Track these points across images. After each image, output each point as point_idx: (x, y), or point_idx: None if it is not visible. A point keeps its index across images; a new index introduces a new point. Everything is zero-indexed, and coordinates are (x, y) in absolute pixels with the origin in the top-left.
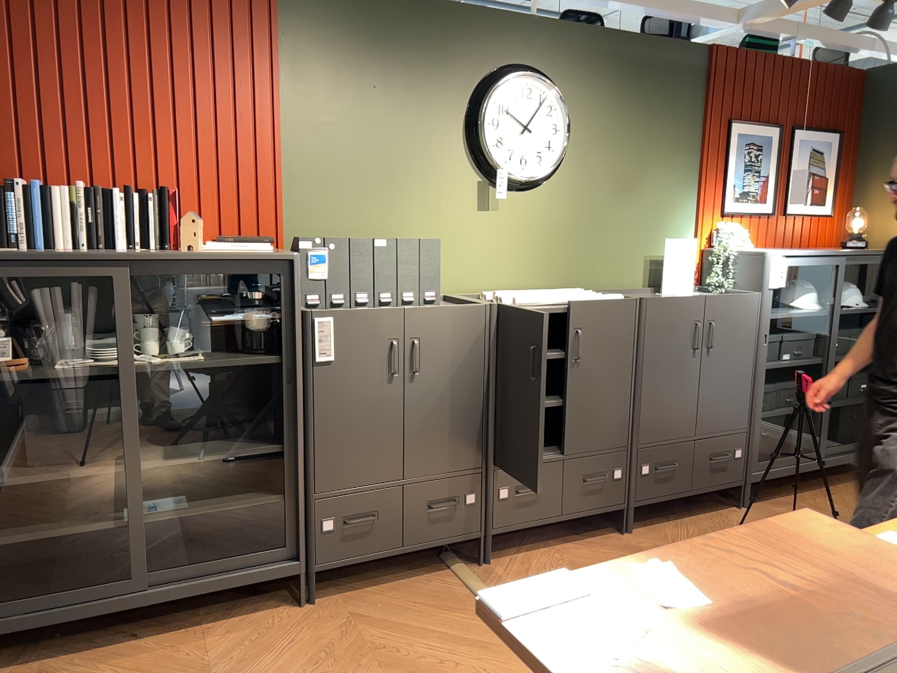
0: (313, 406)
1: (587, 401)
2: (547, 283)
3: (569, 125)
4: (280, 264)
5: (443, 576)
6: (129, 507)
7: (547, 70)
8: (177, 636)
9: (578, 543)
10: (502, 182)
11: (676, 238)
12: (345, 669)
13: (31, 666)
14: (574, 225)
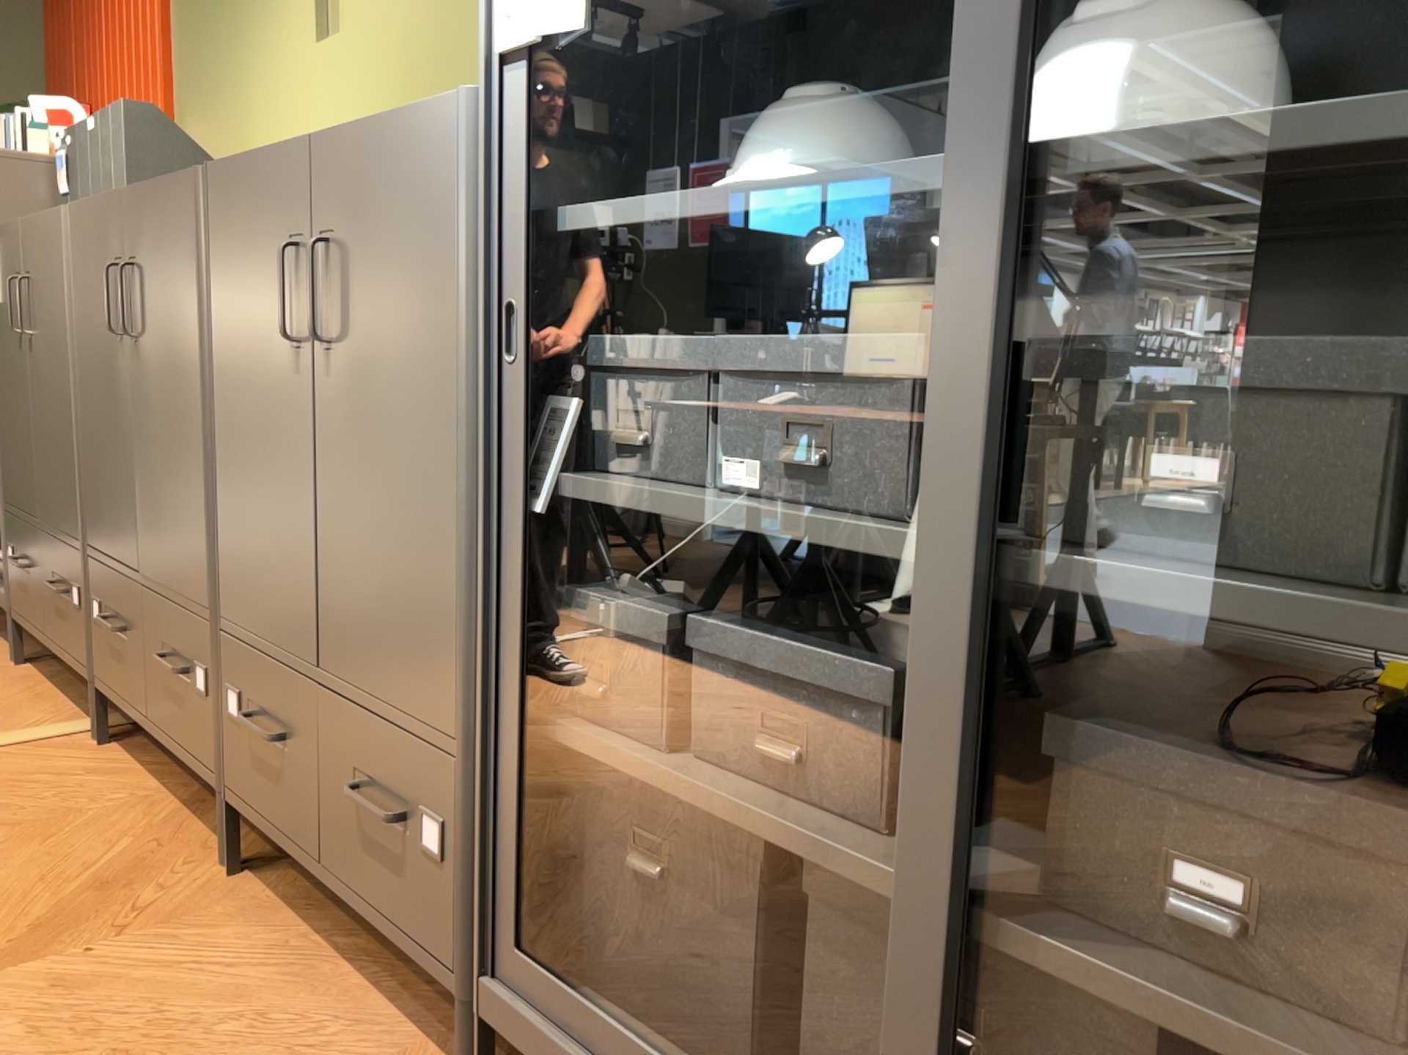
0: None
1: (152, 448)
2: None
3: None
4: None
5: (67, 721)
6: None
7: None
8: None
9: (185, 816)
10: None
11: None
12: None
13: None
14: (446, 27)
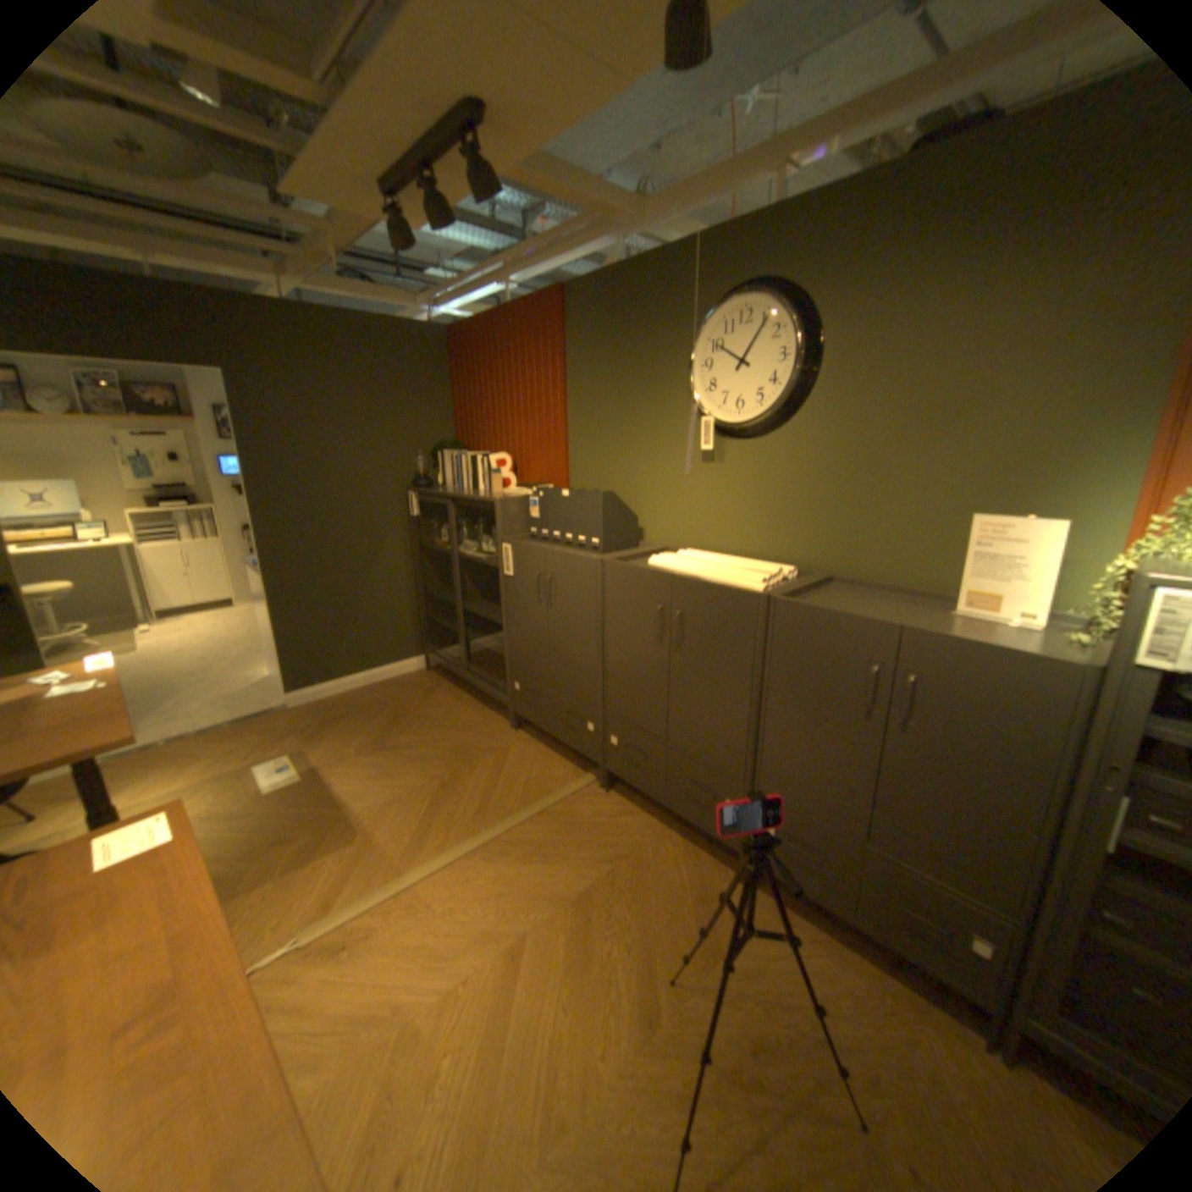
0: (509, 604)
1: (692, 696)
2: (779, 555)
3: (809, 341)
4: (498, 506)
5: (576, 774)
6: (459, 626)
7: (790, 271)
8: (474, 704)
9: (691, 845)
10: (707, 431)
11: (1045, 513)
12: (451, 761)
13: (443, 682)
14: (824, 483)
